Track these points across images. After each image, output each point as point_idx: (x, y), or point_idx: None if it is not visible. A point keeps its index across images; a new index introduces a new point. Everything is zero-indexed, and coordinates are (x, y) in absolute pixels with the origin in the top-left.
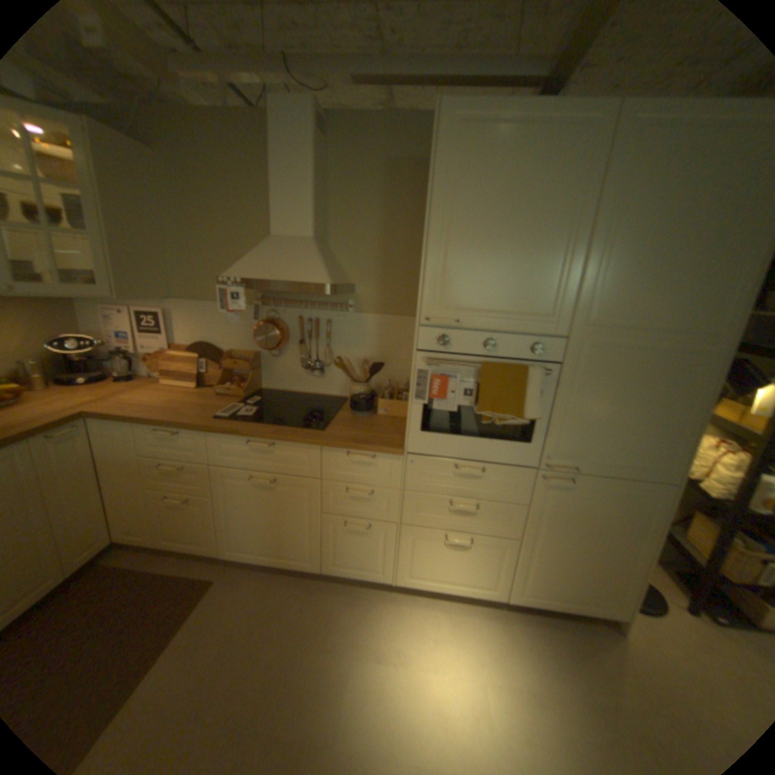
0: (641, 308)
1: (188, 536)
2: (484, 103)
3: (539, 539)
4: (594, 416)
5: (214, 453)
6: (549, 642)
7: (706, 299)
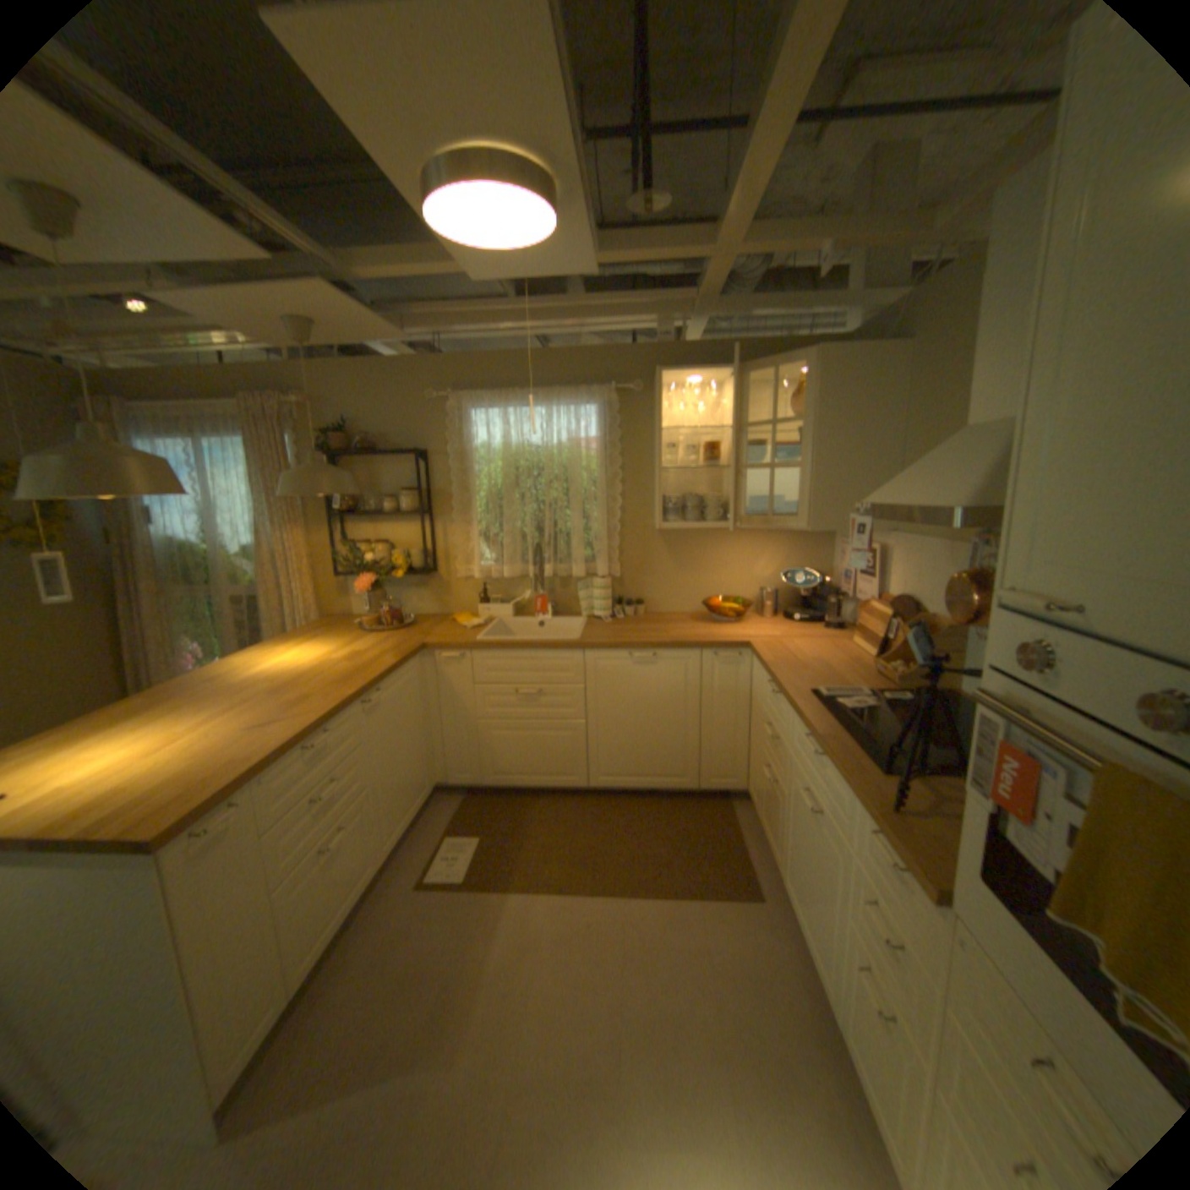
0: None
1: (773, 829)
2: None
3: None
4: None
5: (794, 735)
6: None
7: None
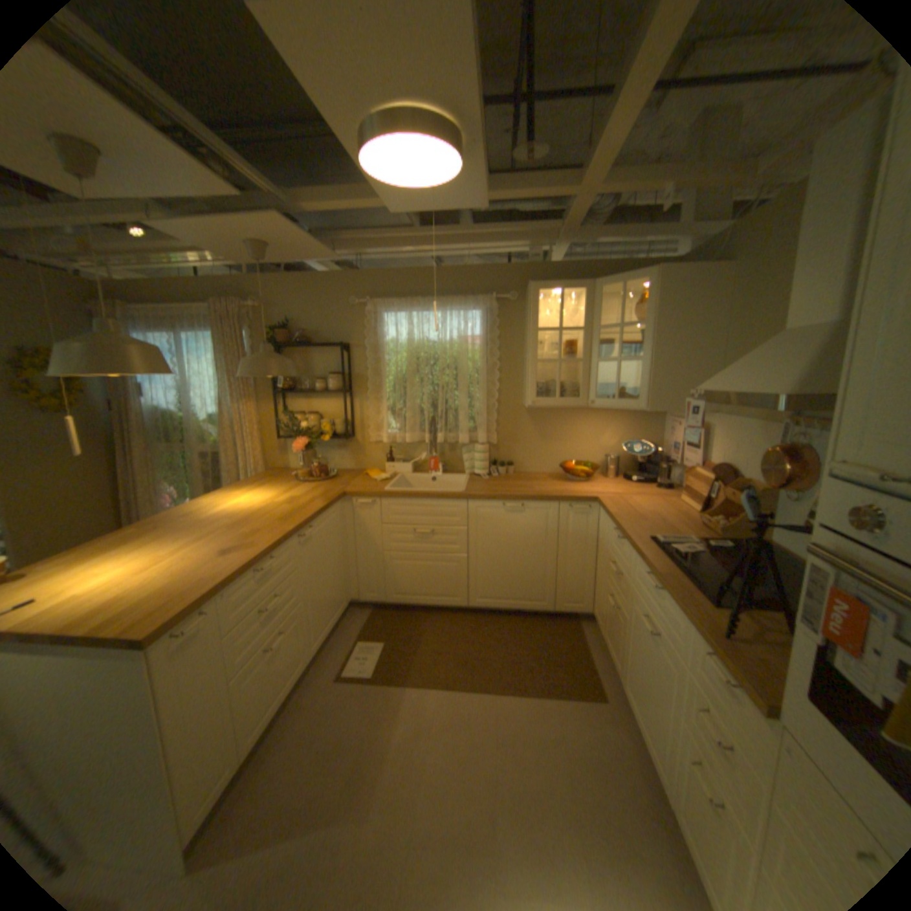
0: None
1: (615, 646)
2: None
3: None
4: None
5: (635, 572)
6: None
7: None
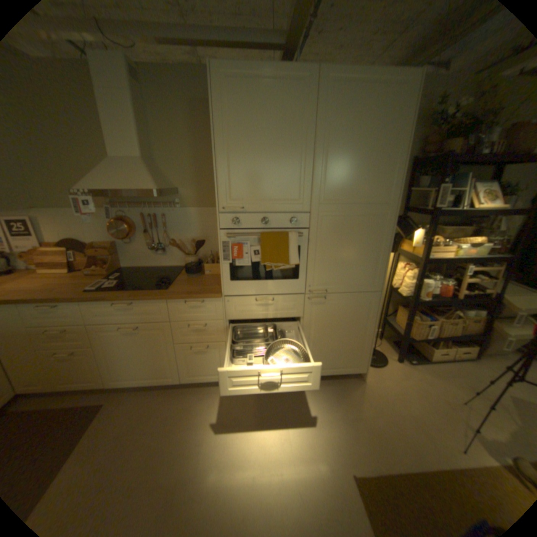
0: (347, 191)
1: (78, 378)
2: (237, 65)
3: (311, 335)
4: (331, 258)
5: (88, 316)
6: (324, 393)
7: (380, 183)
